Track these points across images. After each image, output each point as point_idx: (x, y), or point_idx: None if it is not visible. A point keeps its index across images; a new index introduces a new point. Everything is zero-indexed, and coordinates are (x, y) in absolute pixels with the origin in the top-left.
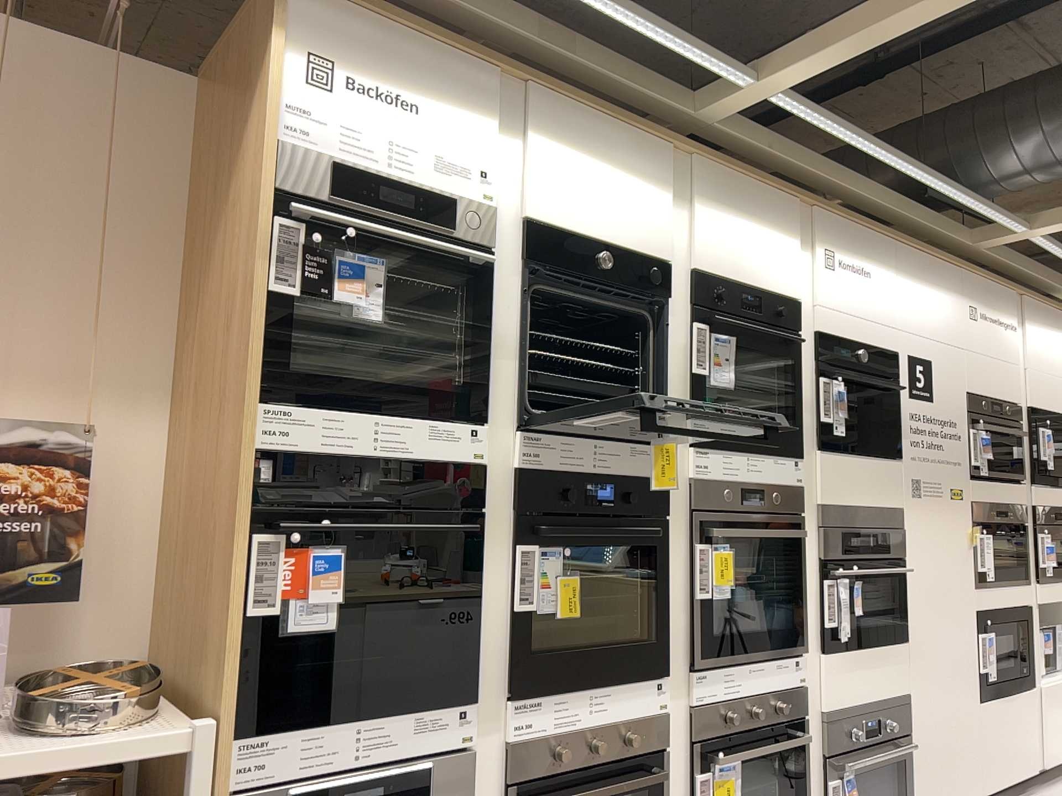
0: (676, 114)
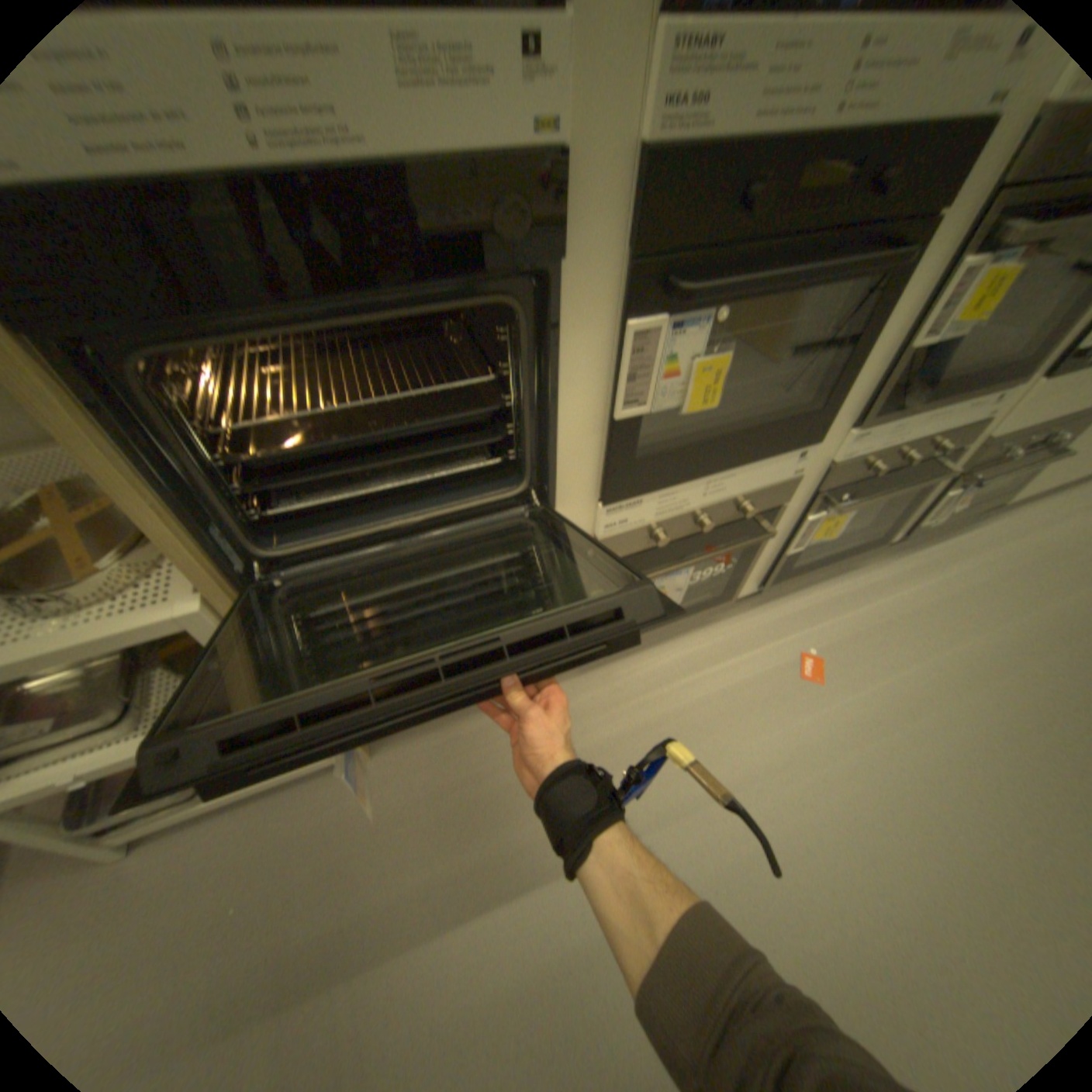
0: None
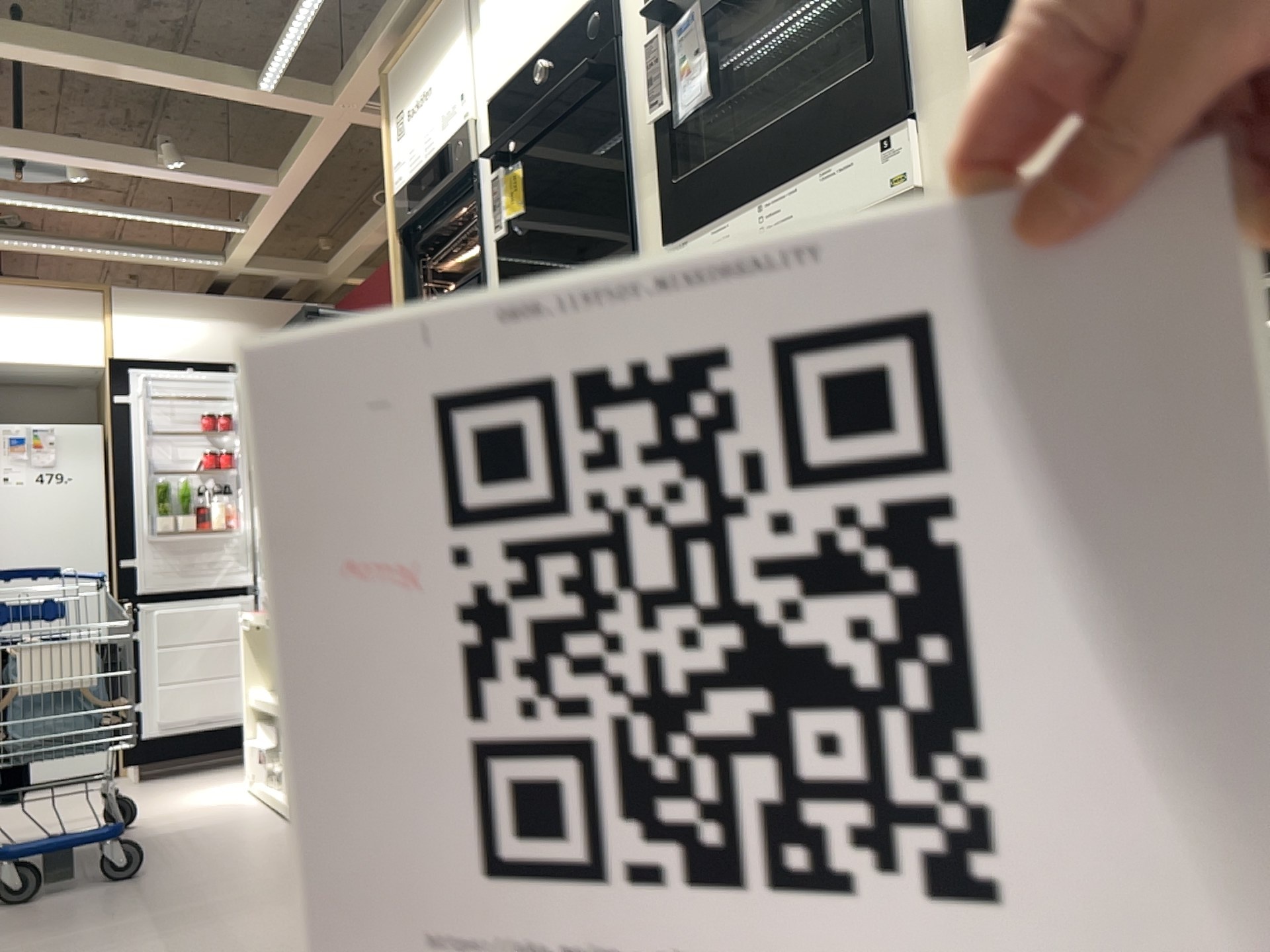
0: None
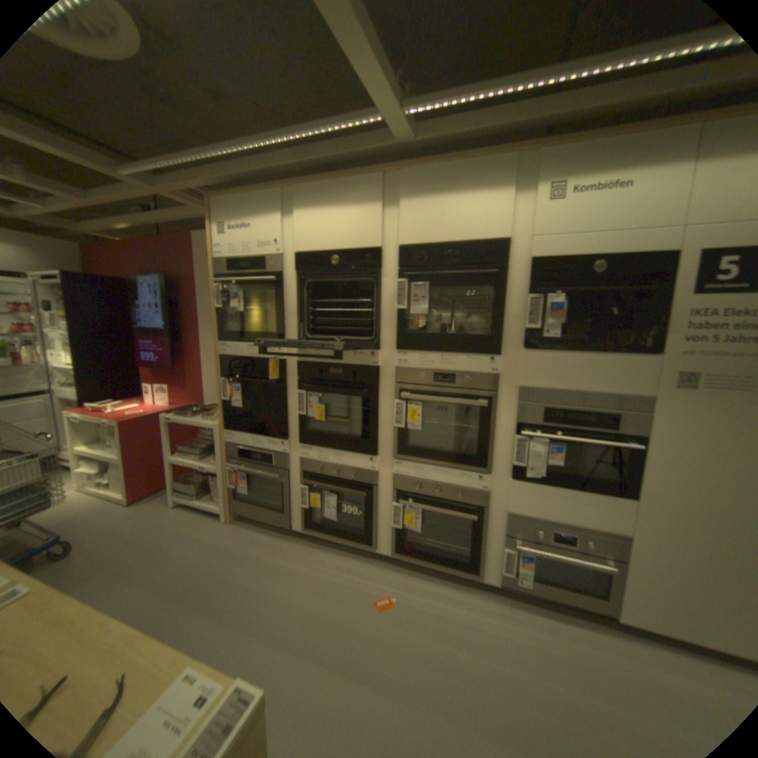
0: (388, 137)
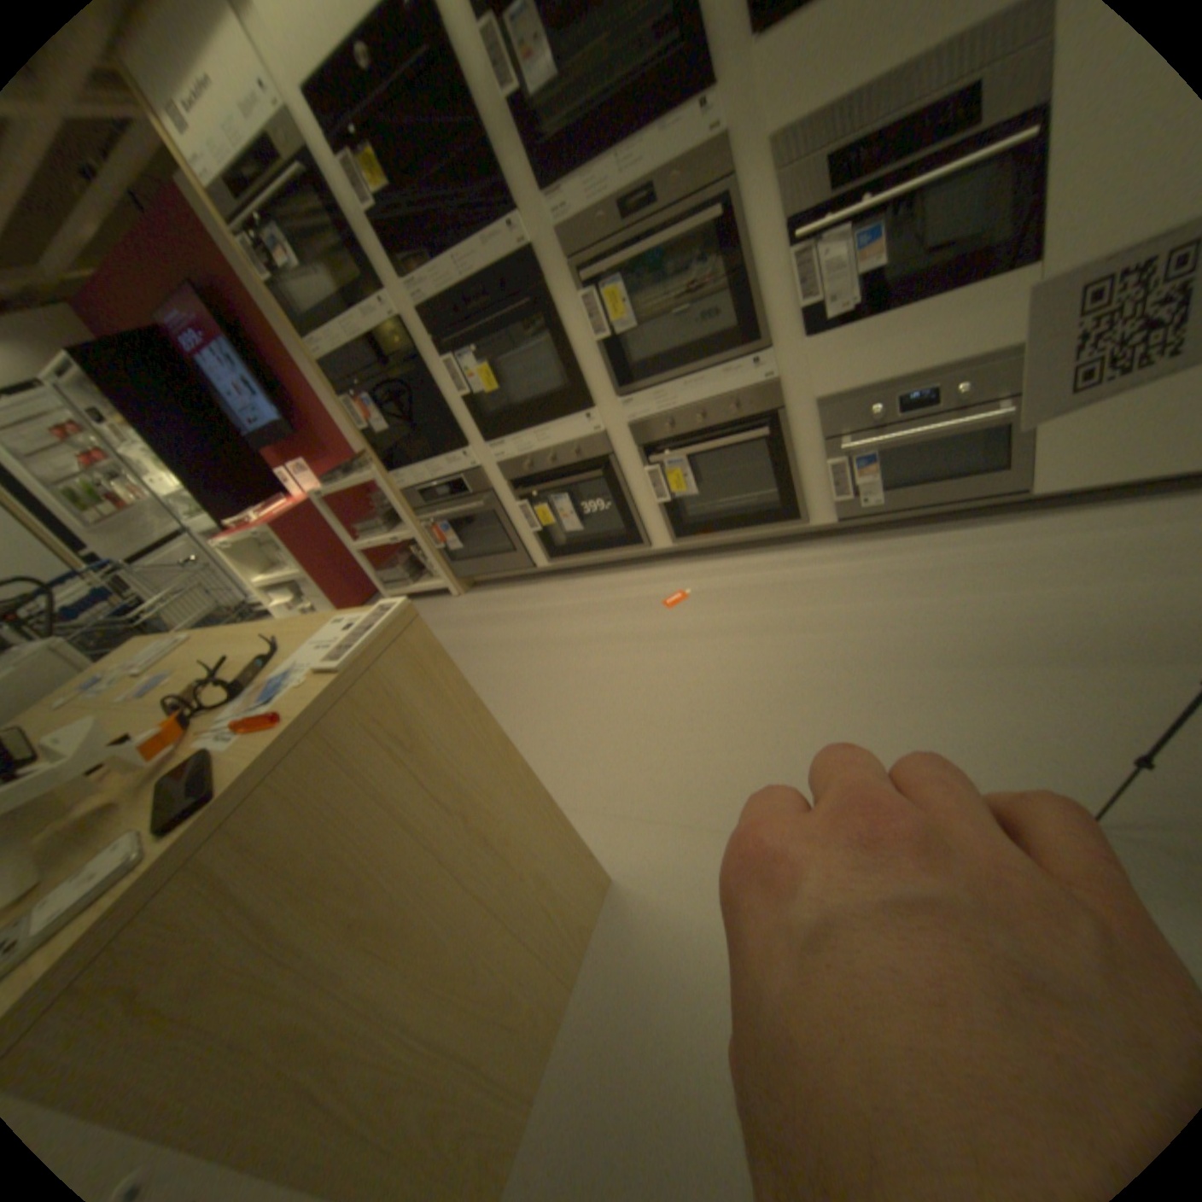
0: None
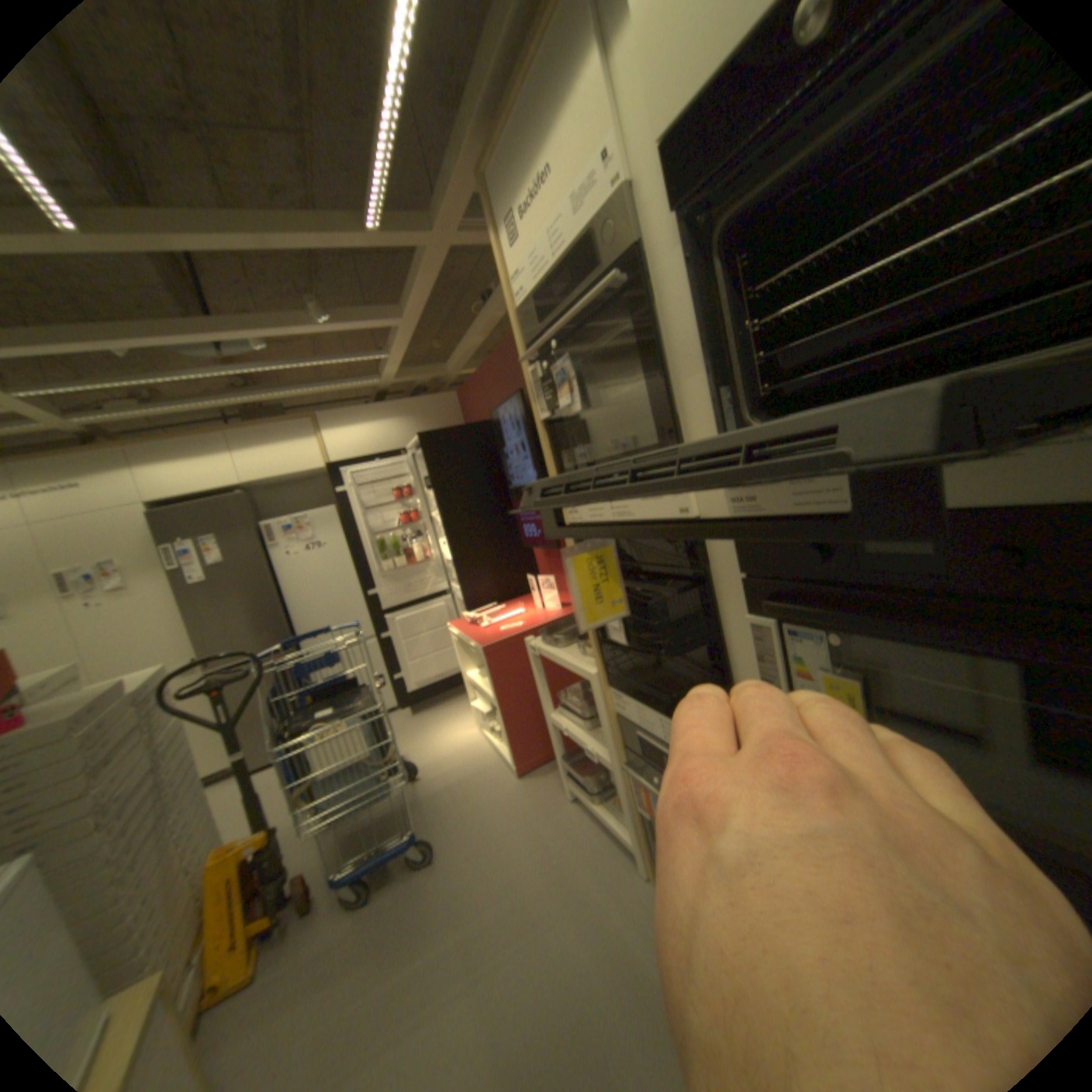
0: None
